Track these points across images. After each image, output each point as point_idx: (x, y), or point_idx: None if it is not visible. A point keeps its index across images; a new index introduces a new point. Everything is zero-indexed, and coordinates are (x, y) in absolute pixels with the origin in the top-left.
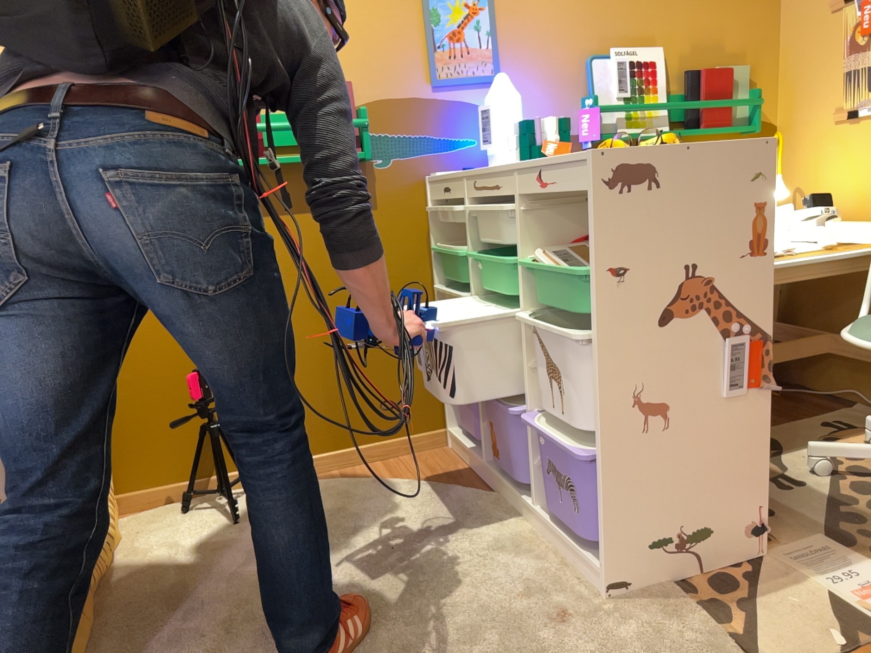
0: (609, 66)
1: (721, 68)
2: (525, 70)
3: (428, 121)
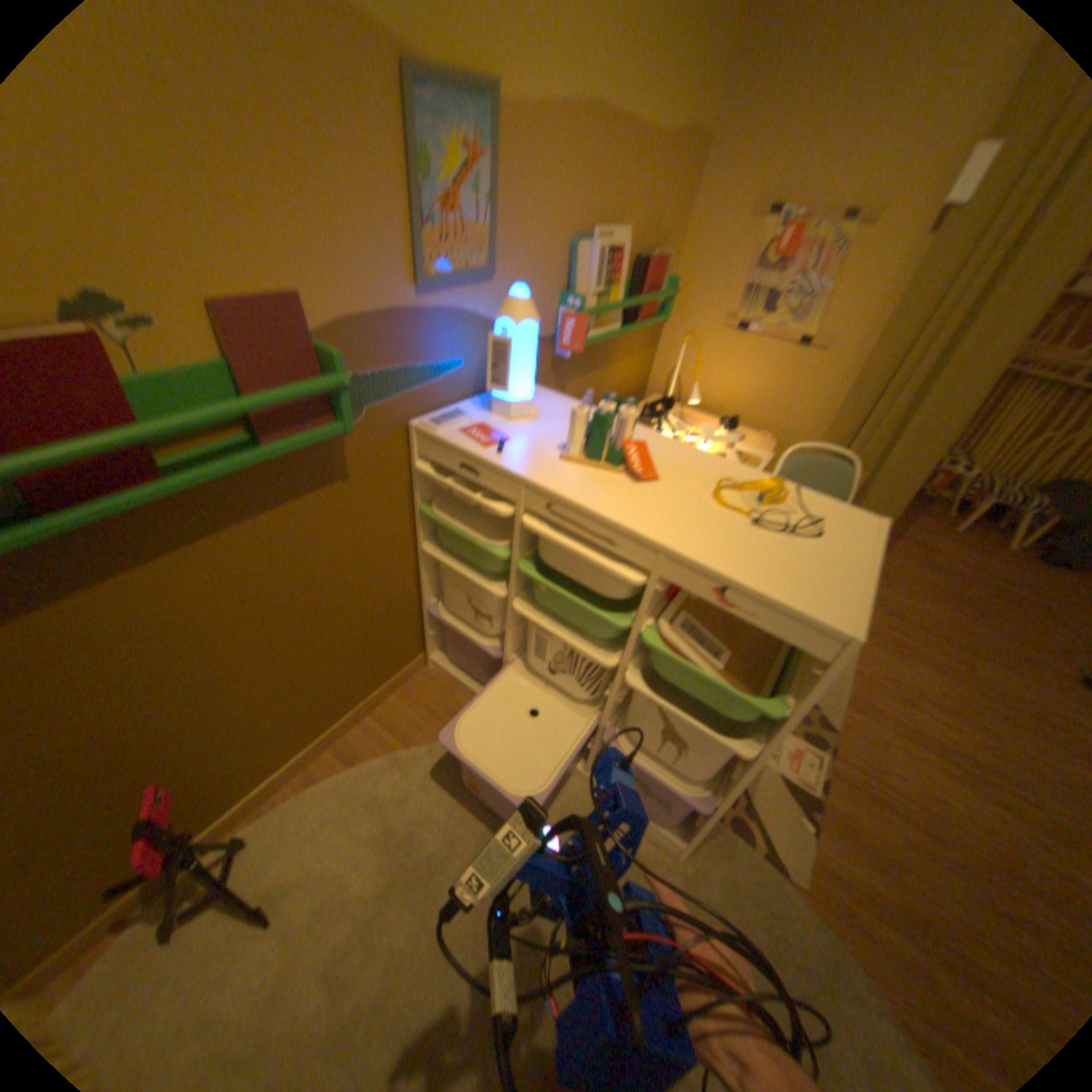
0: (593, 250)
1: (663, 252)
2: (521, 252)
3: (412, 341)
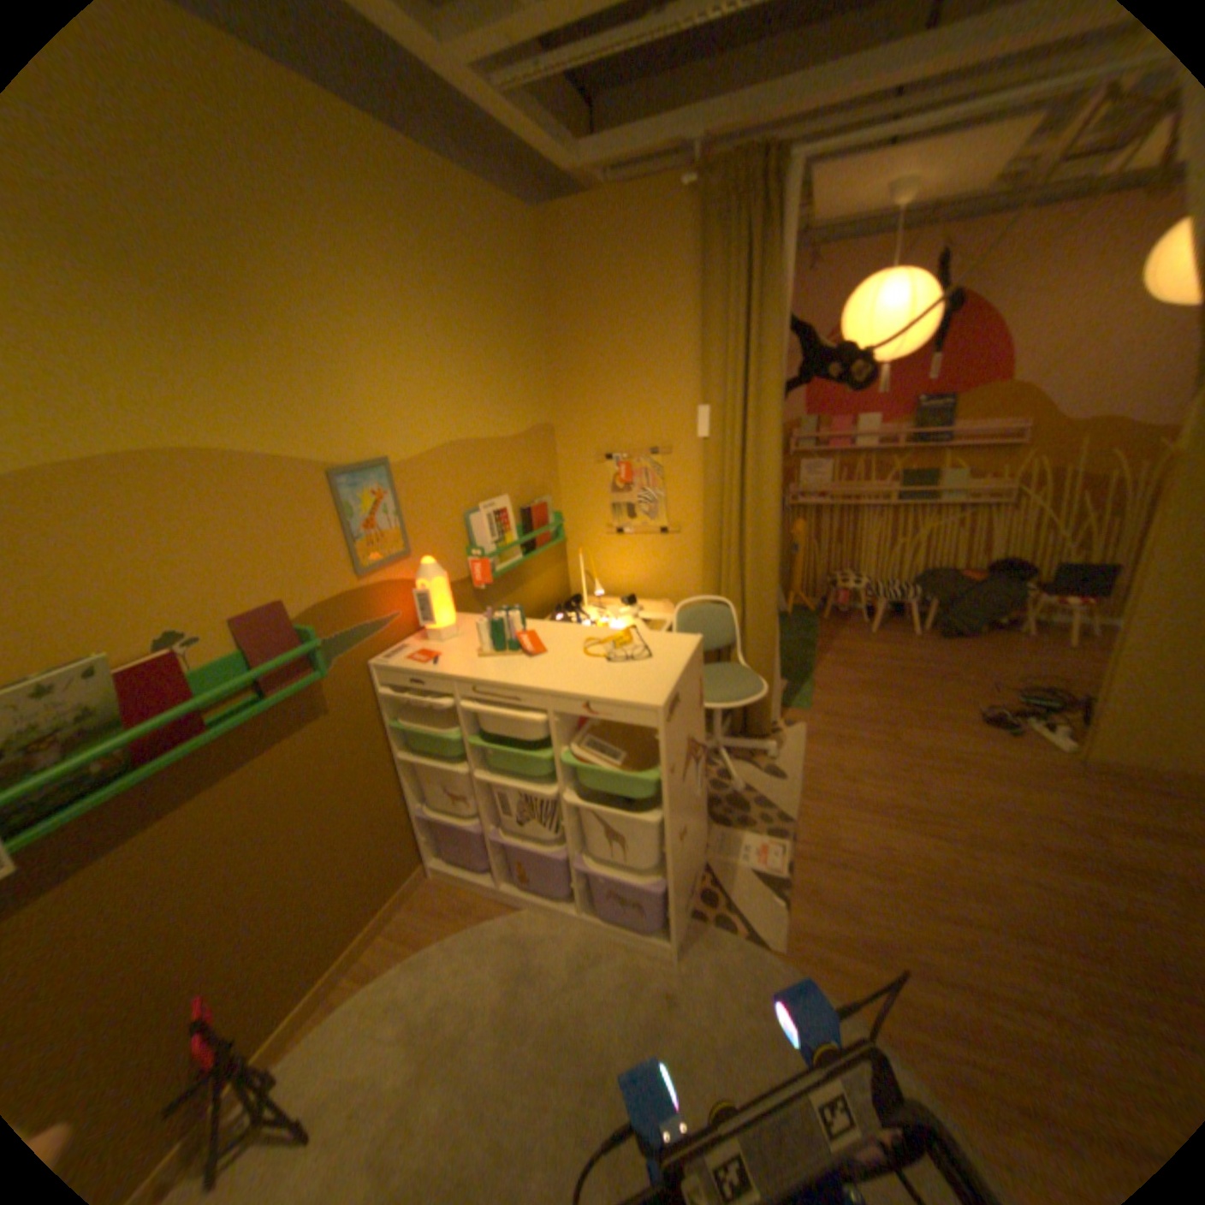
0: (481, 519)
1: (540, 502)
2: (427, 537)
3: (360, 611)
